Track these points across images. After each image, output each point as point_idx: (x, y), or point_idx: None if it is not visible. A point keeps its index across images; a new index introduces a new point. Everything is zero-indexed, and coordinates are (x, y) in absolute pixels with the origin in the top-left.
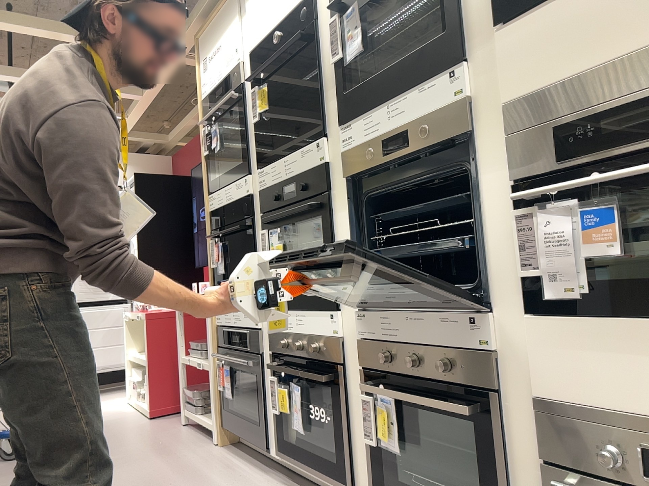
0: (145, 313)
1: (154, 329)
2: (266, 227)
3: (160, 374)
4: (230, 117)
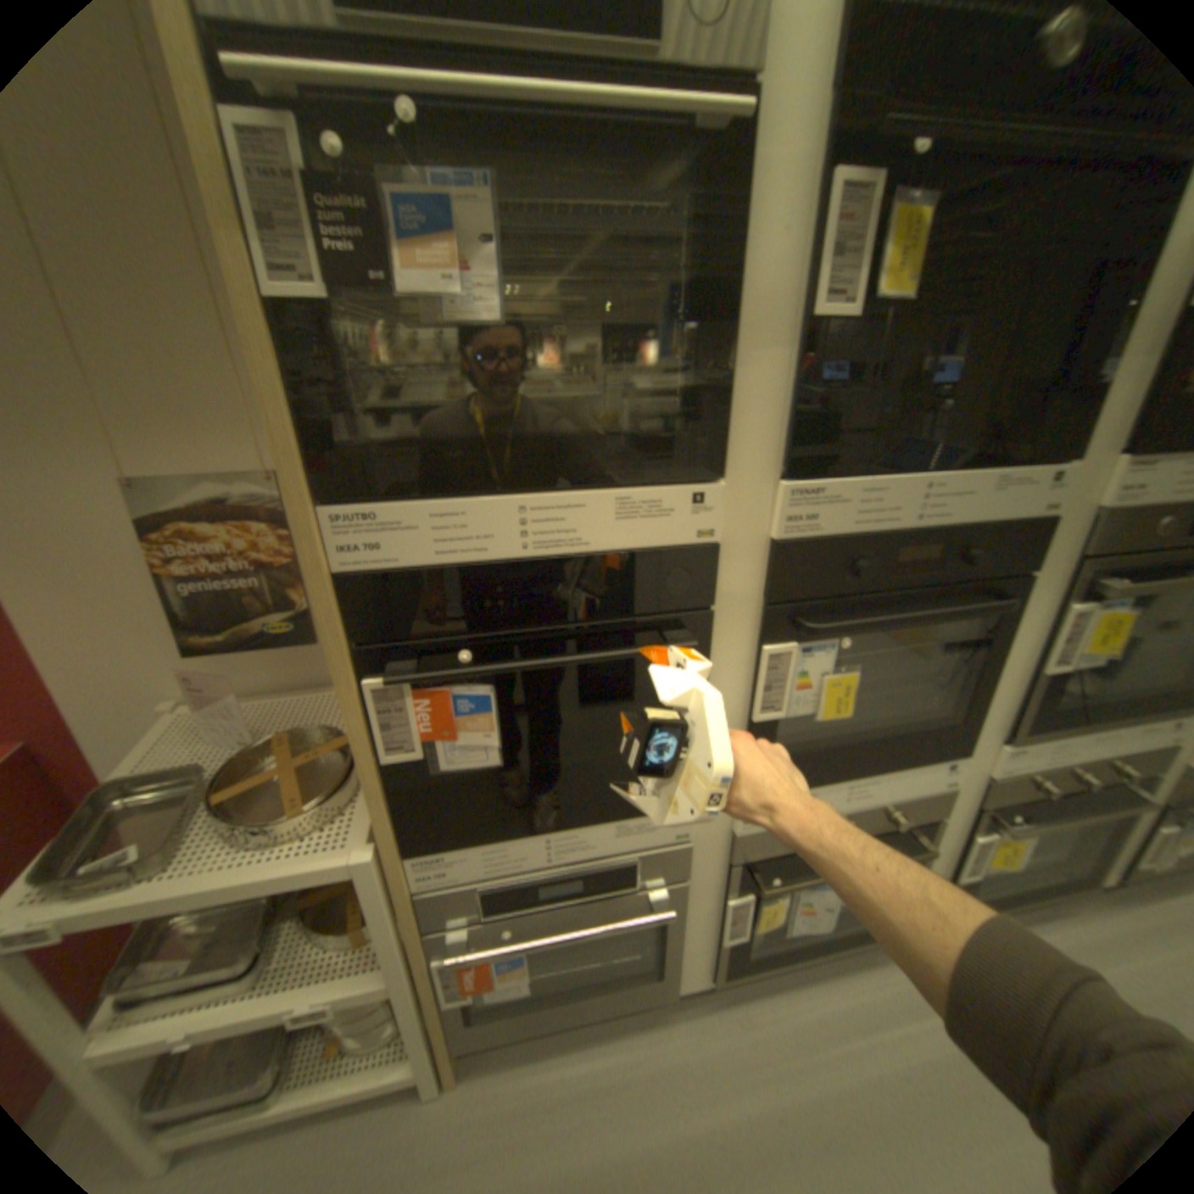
0: None
1: None
2: (794, 635)
3: None
4: (477, 137)
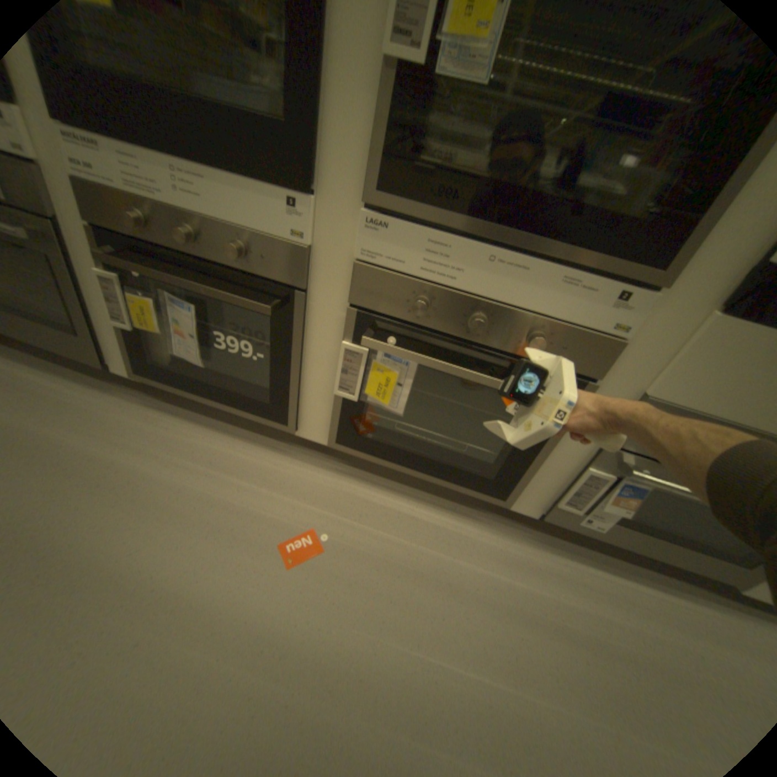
0: None
1: None
2: None
3: None
4: None
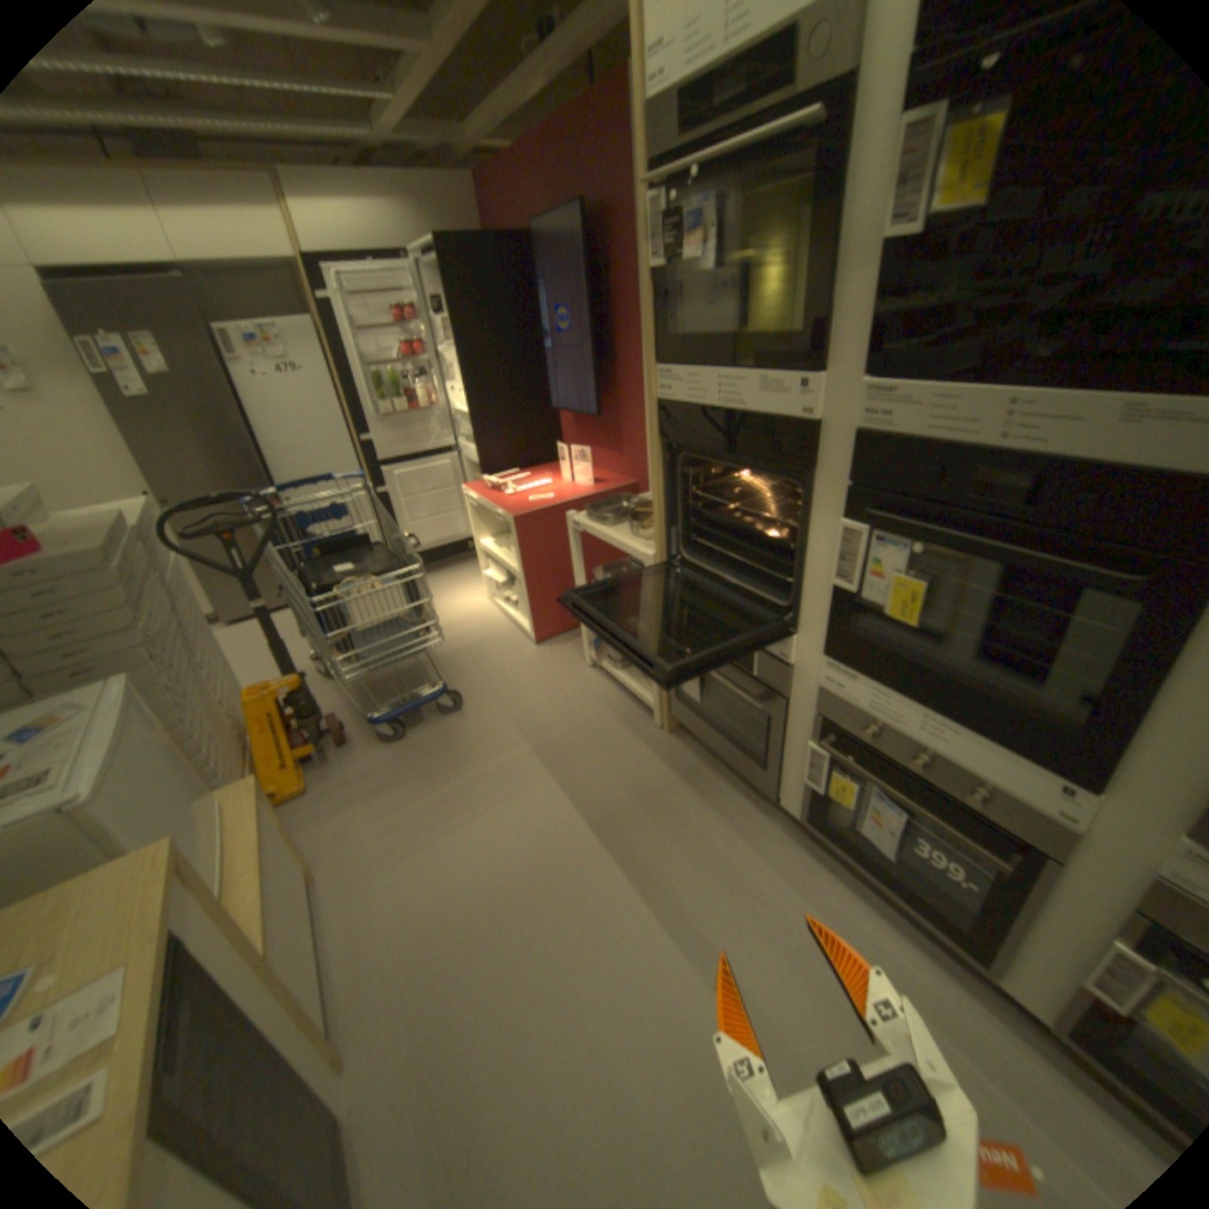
0: (512, 518)
1: (527, 538)
2: (869, 520)
3: (542, 595)
4: (736, 166)
